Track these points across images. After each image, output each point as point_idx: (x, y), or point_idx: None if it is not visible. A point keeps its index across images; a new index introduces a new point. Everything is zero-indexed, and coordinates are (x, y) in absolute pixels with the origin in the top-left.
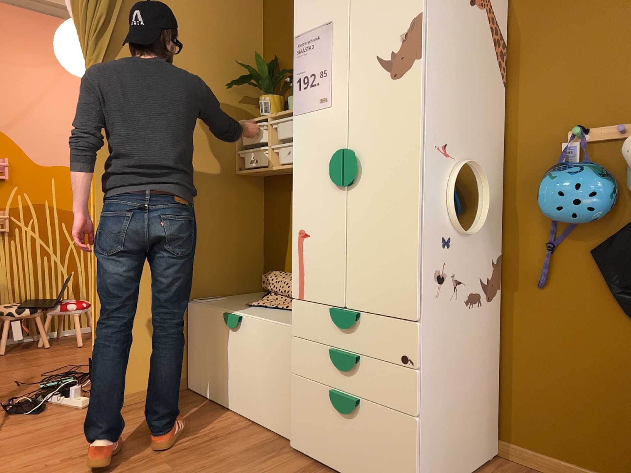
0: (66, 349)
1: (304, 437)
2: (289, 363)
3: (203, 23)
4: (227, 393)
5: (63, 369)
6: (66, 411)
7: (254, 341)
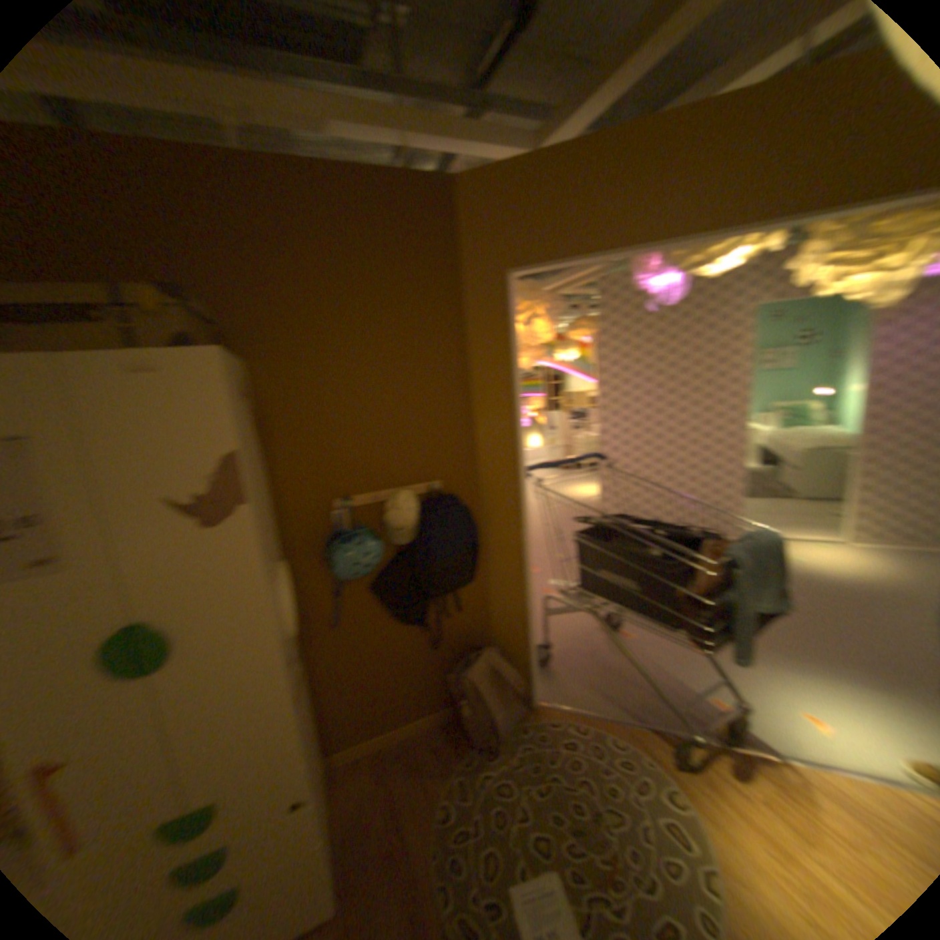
0: None
1: None
2: None
3: None
4: None
5: None
6: None
7: None
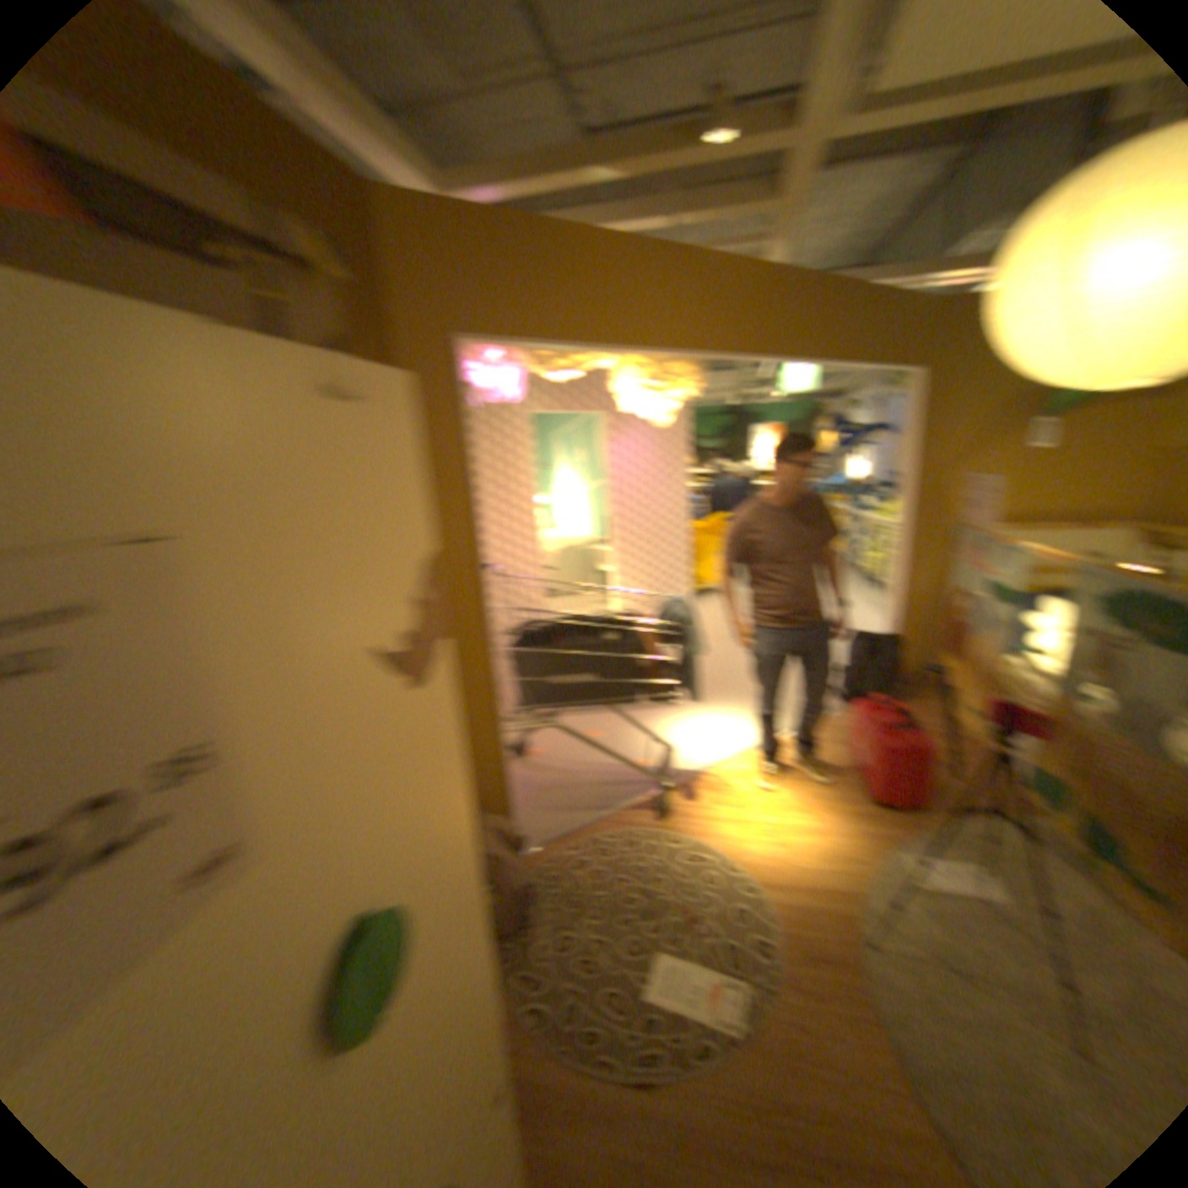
0: None
1: None
2: None
3: None
4: None
5: None
6: None
7: None
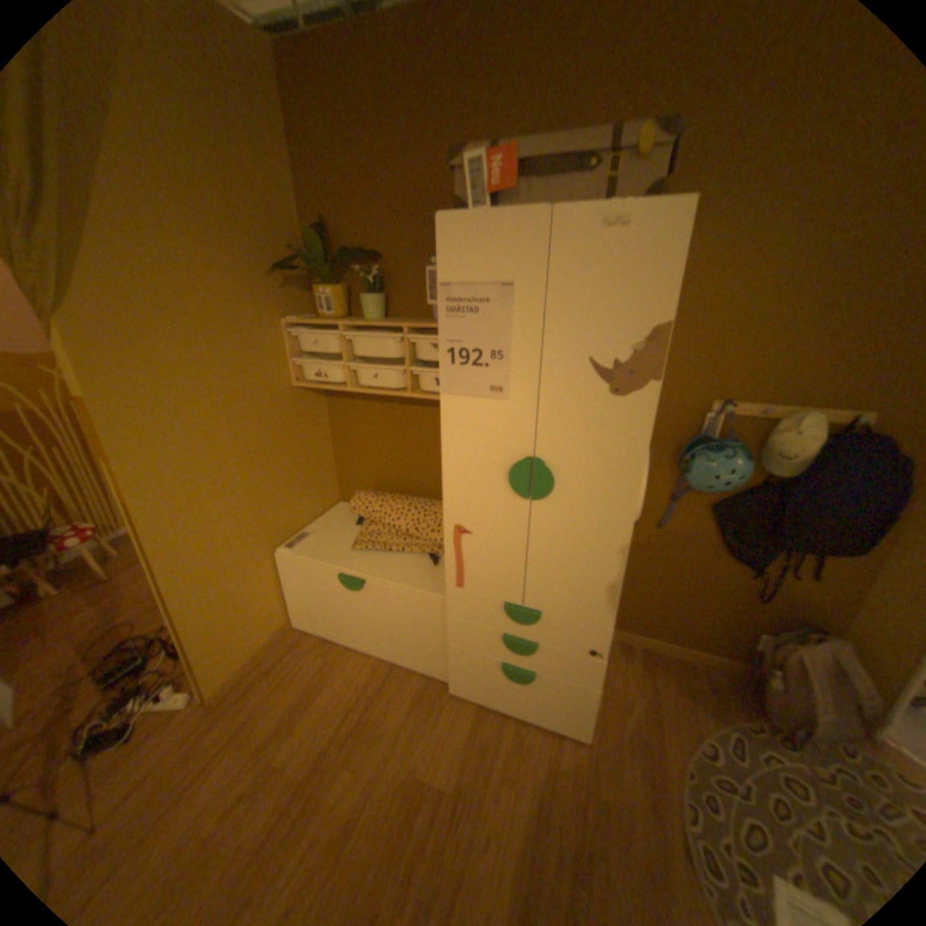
0: (88, 592)
1: (466, 689)
2: (438, 627)
3: (204, 164)
4: (353, 639)
5: (111, 639)
6: (168, 721)
7: (385, 602)
